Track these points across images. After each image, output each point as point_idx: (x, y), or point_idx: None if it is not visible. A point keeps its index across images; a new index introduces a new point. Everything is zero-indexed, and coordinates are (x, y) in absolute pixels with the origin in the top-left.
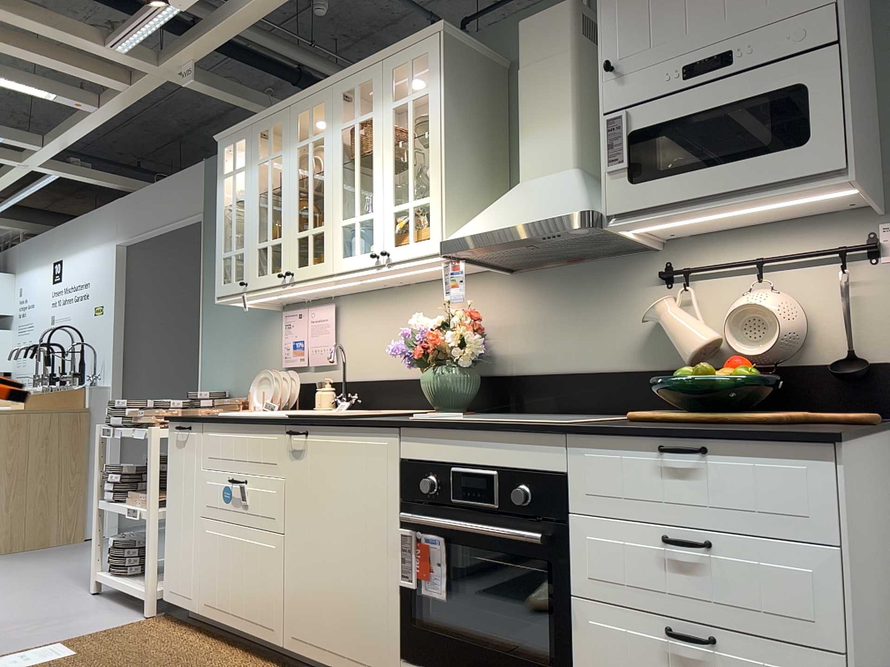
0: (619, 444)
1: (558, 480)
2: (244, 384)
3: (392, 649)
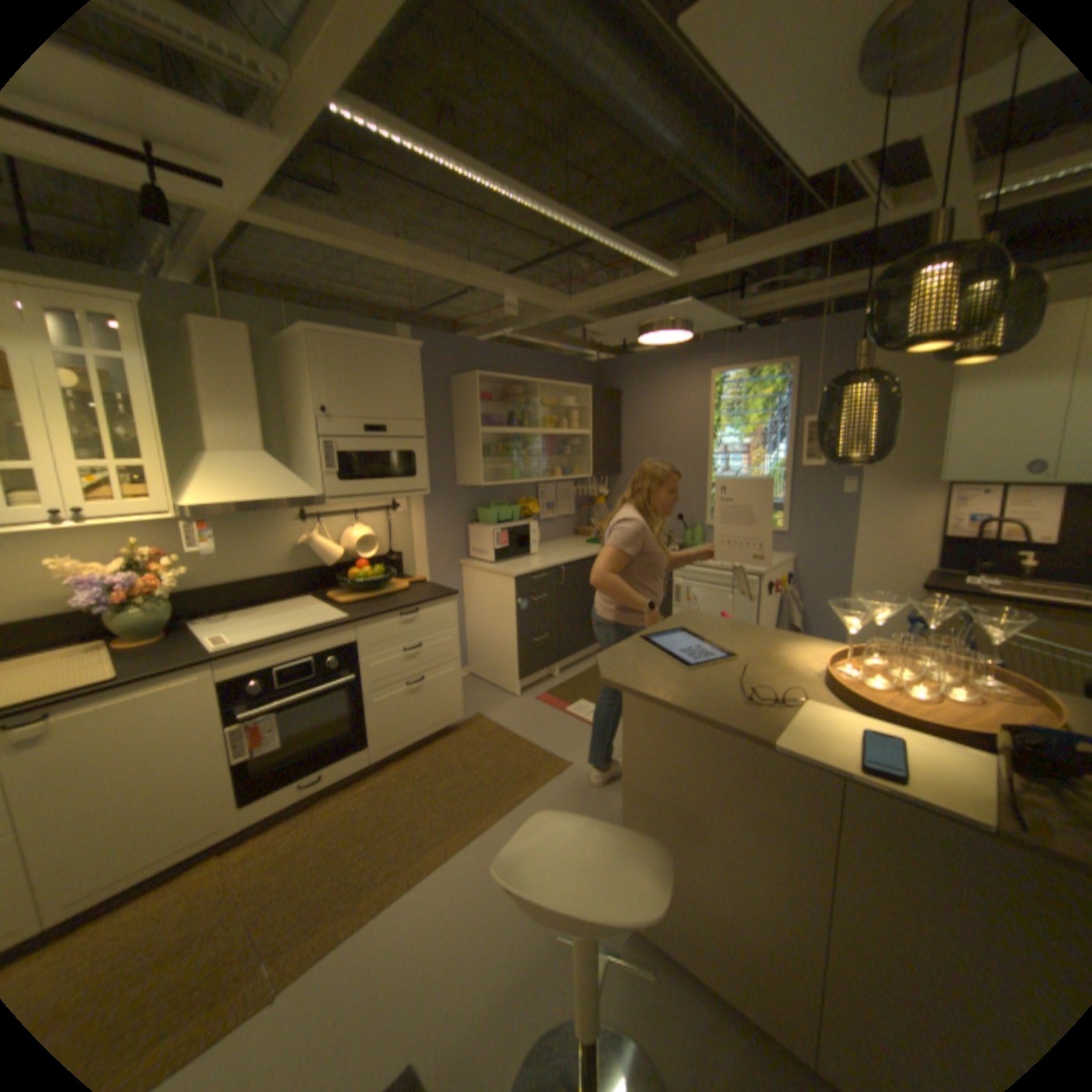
0: (382, 619)
1: (350, 647)
2: None
3: (226, 811)
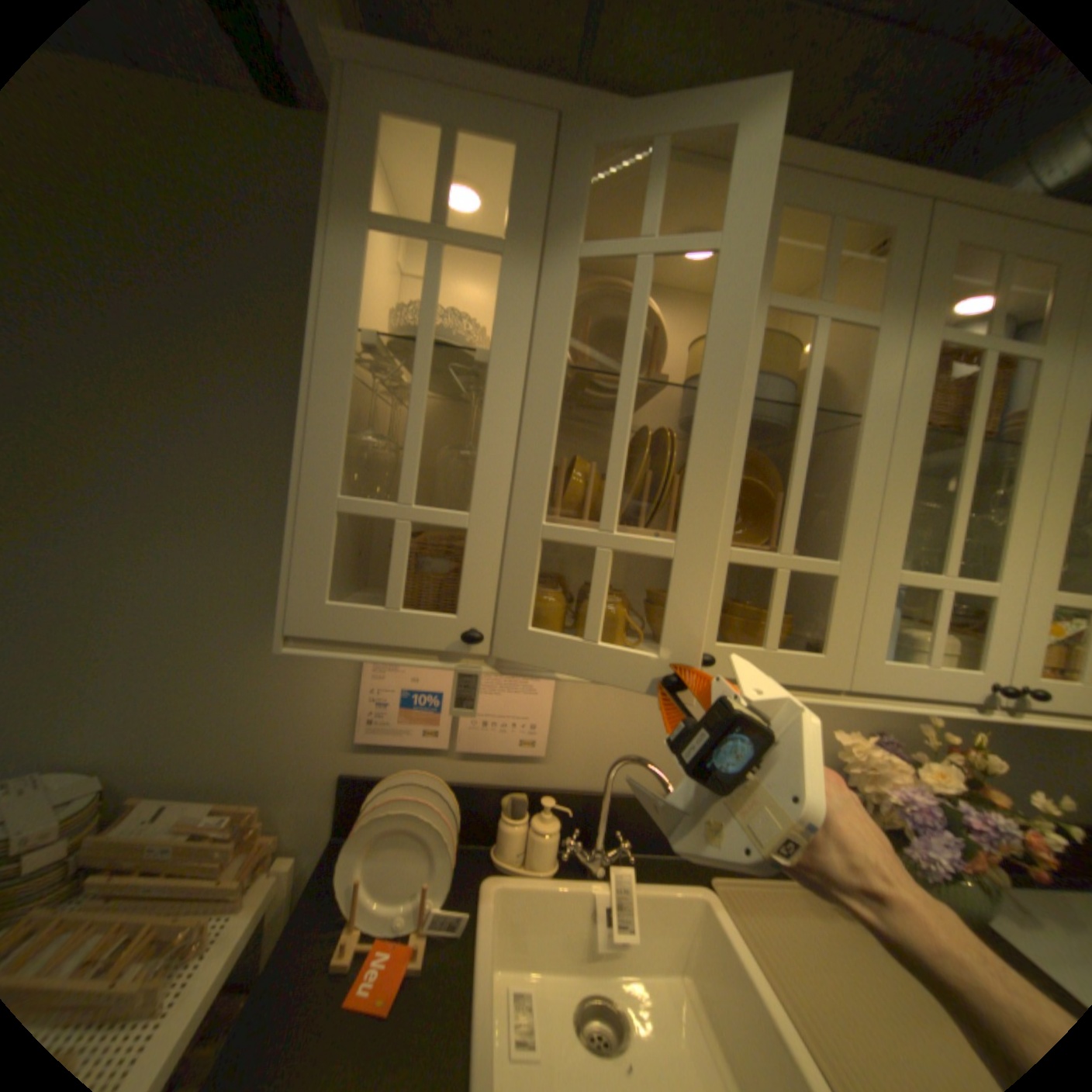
0: None
1: None
2: (174, 758)
3: None
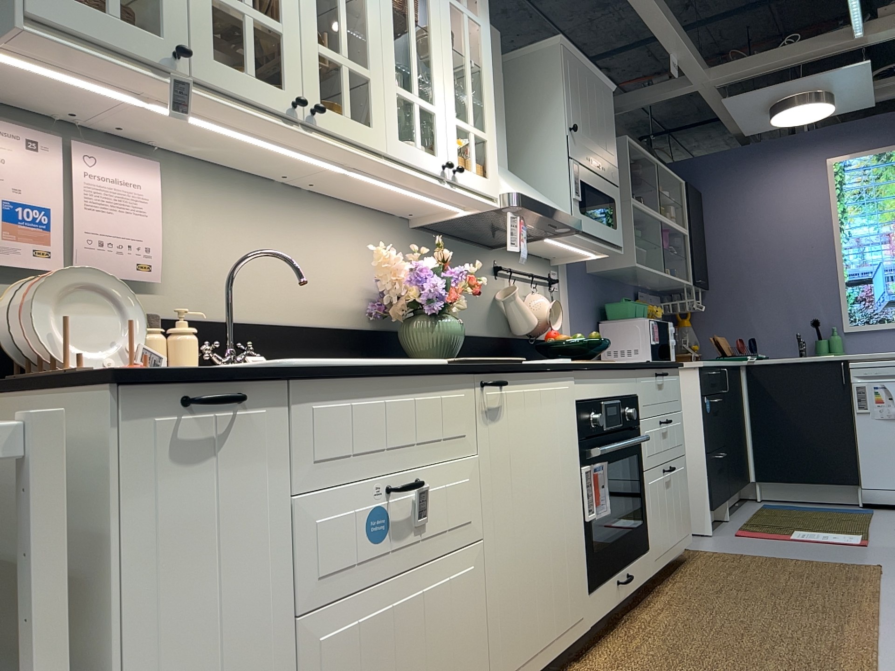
0: (649, 373)
1: (635, 400)
2: None
3: (584, 589)
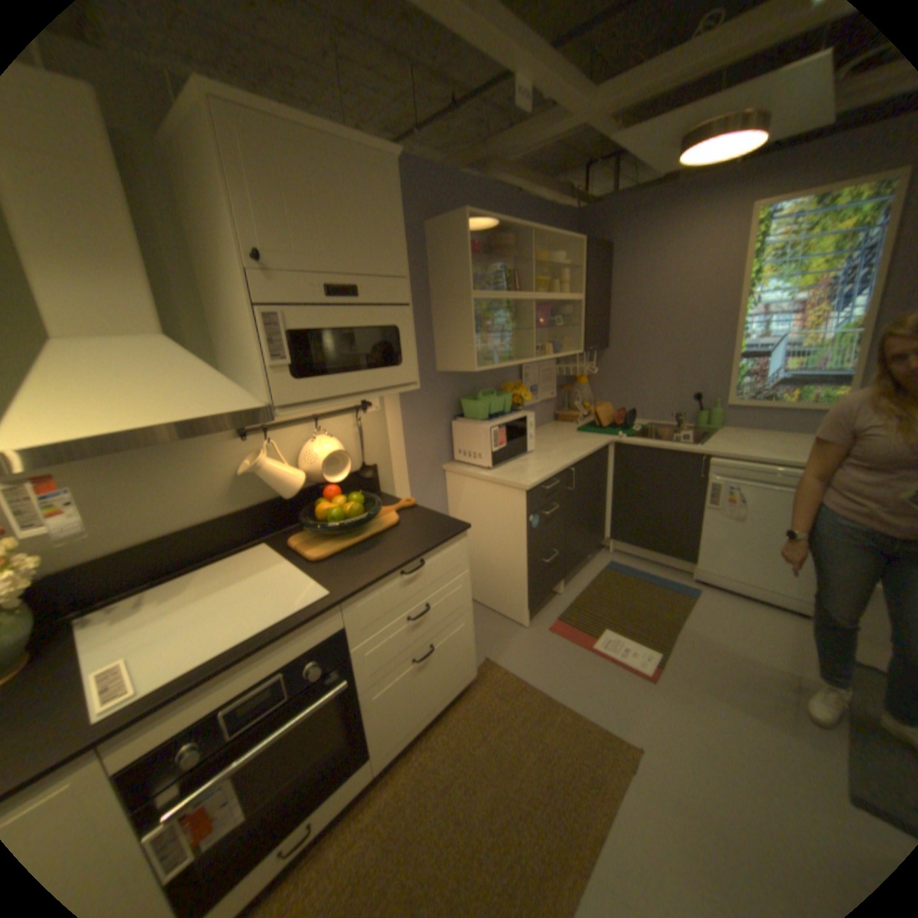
0: (377, 586)
1: (336, 638)
2: None
3: None
